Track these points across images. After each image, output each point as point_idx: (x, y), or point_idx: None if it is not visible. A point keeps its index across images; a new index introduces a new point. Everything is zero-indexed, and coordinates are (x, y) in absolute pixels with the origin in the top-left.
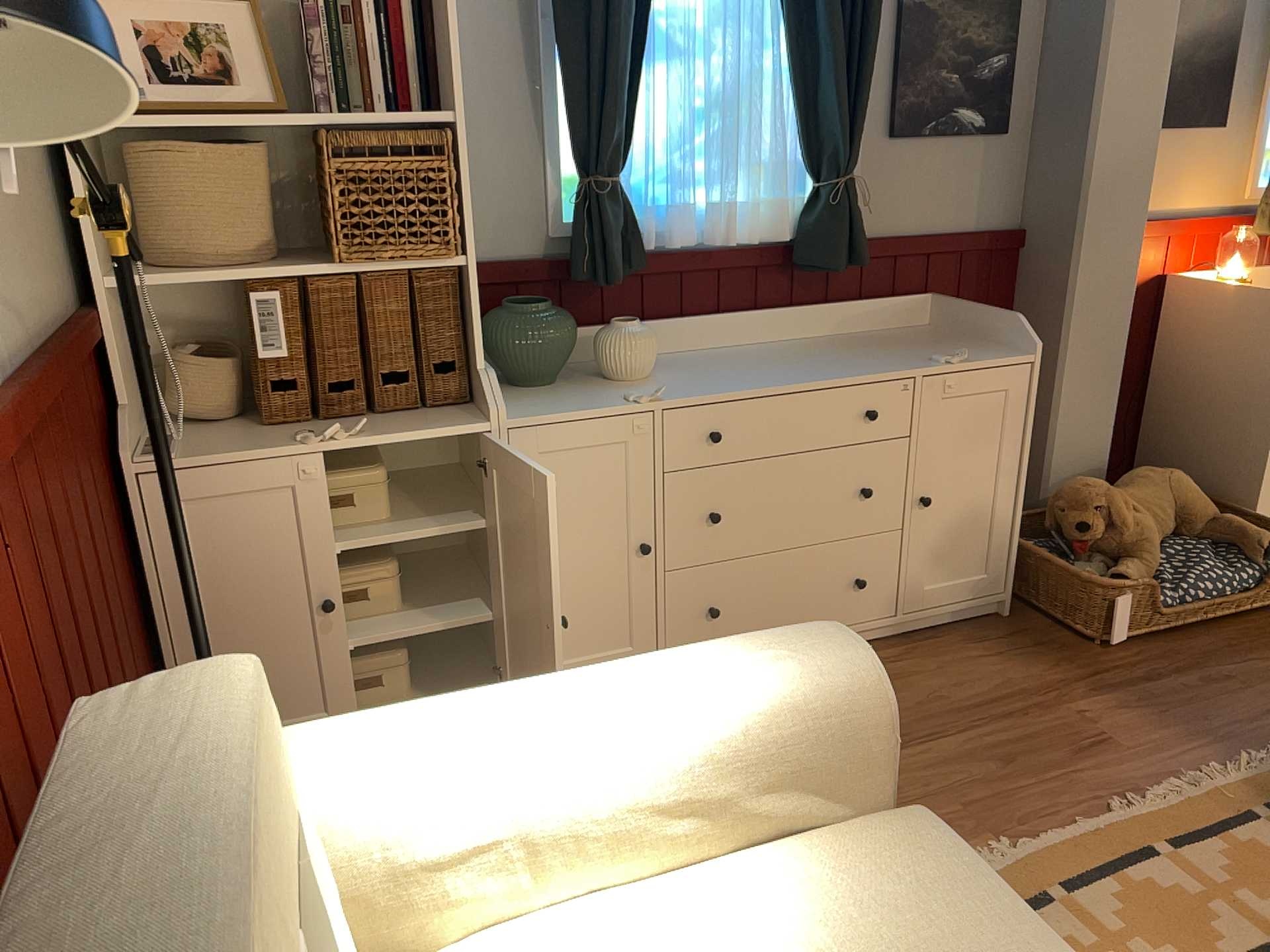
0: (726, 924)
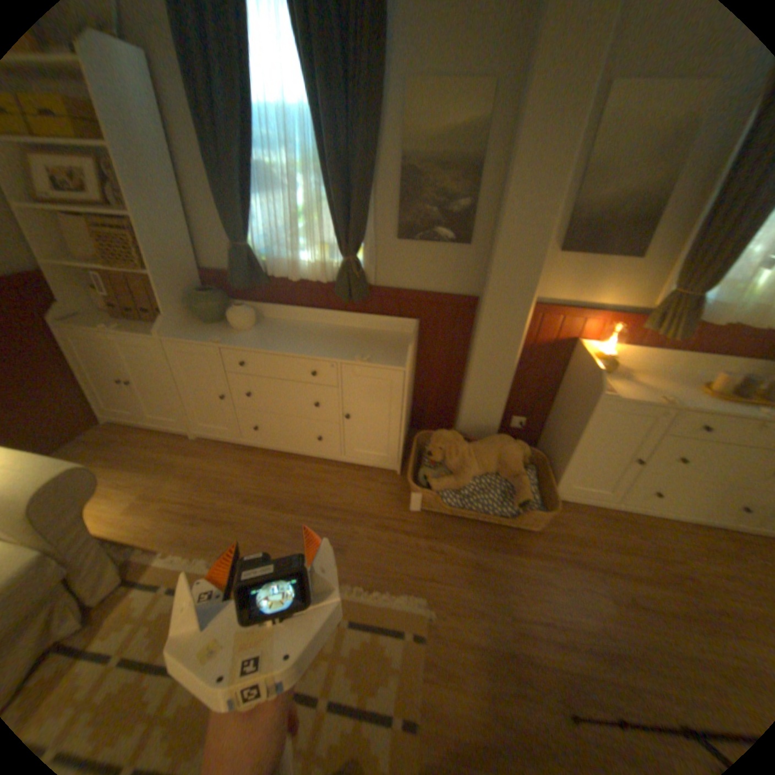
0: None
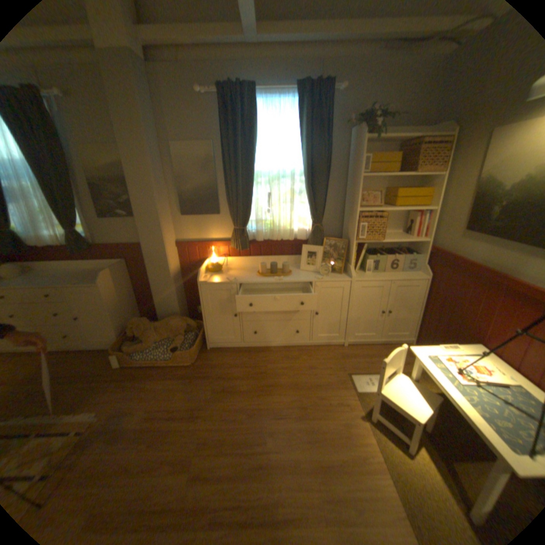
0: None
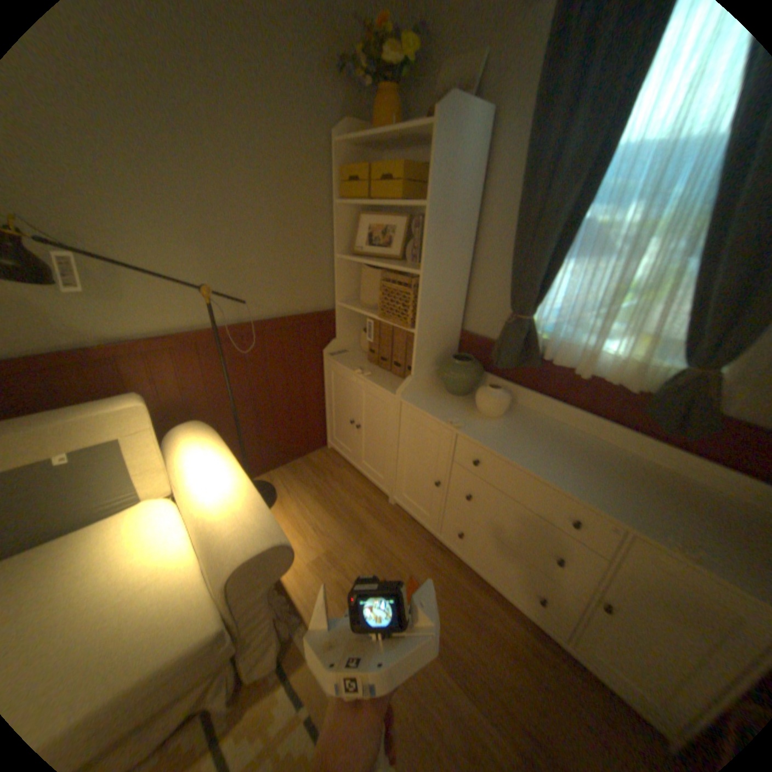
0: (159, 565)
